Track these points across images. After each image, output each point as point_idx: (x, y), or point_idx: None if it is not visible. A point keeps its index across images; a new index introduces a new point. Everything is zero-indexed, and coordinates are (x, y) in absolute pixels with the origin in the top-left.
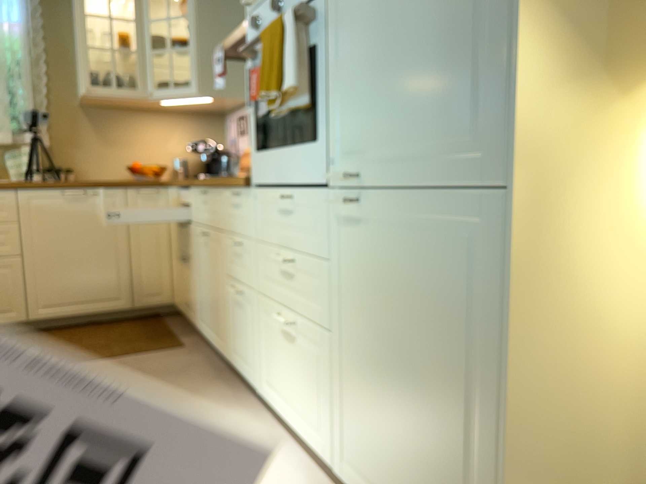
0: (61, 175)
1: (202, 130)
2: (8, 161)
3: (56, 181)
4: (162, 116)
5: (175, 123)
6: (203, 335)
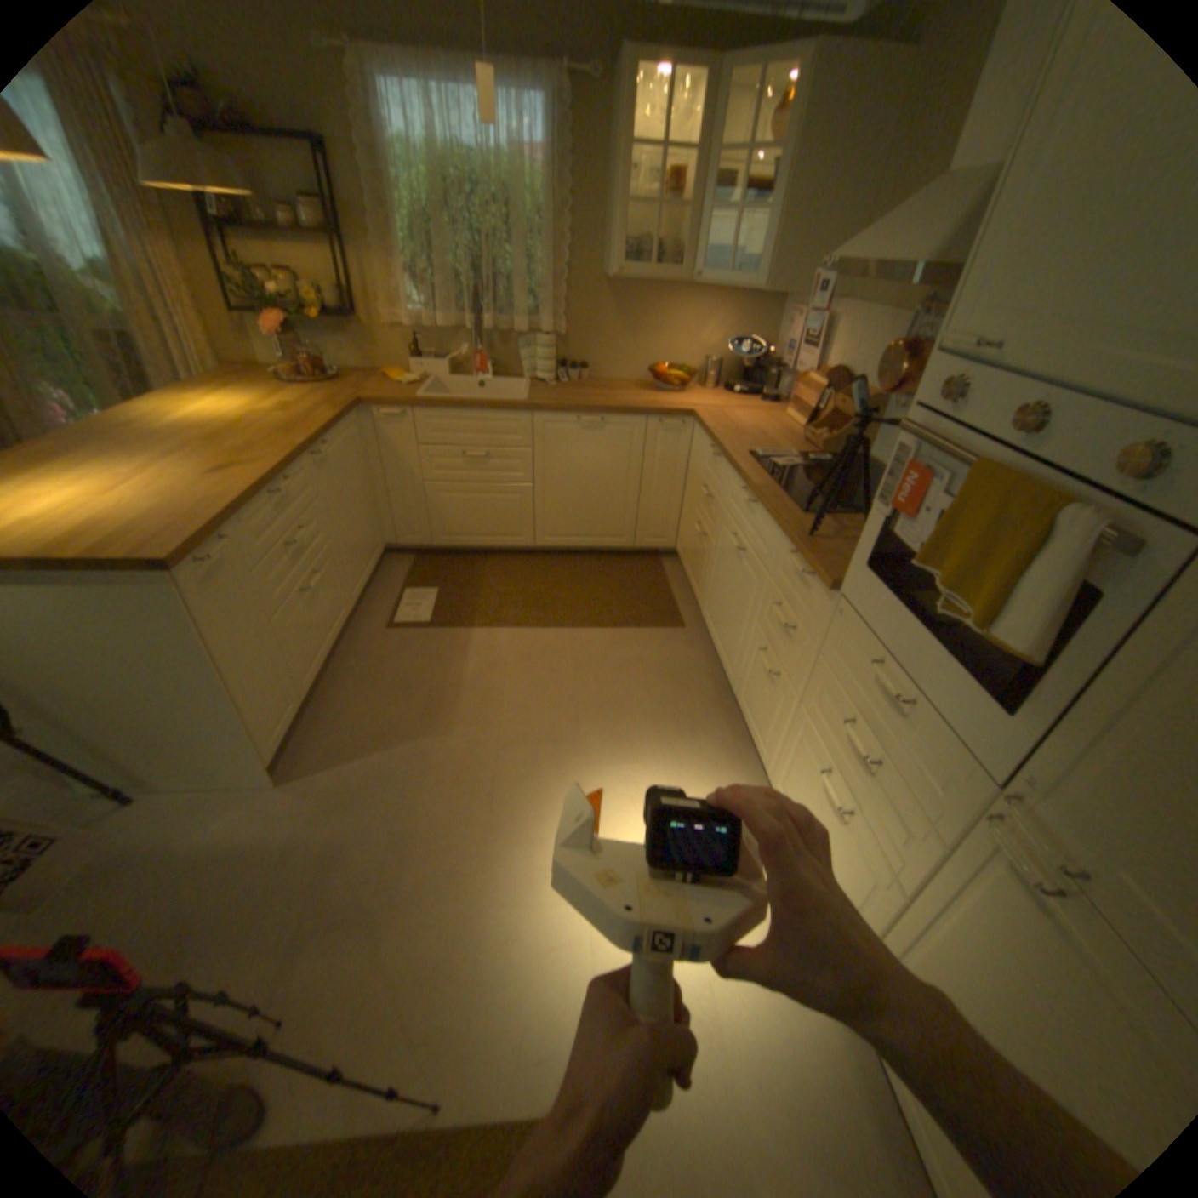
0: (575, 374)
1: (750, 315)
2: (523, 352)
3: (573, 401)
4: (702, 293)
5: (718, 304)
6: (707, 631)
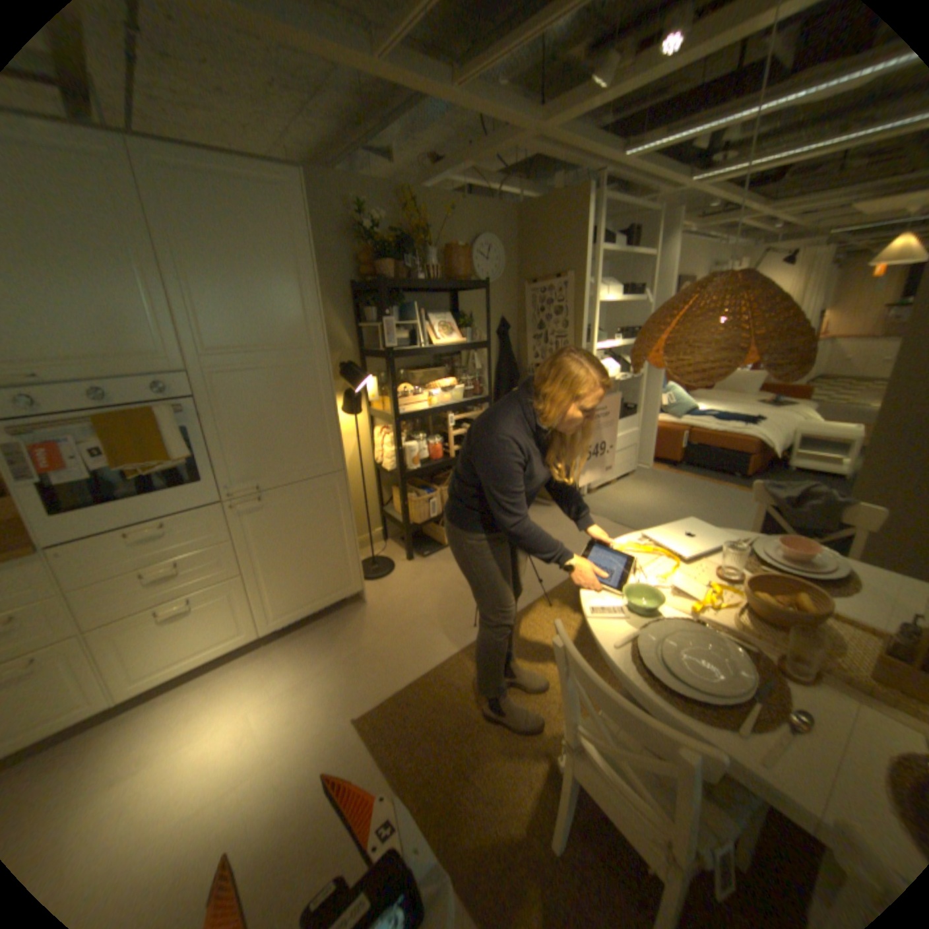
0: None
1: None
2: None
3: None
4: None
5: None
6: None
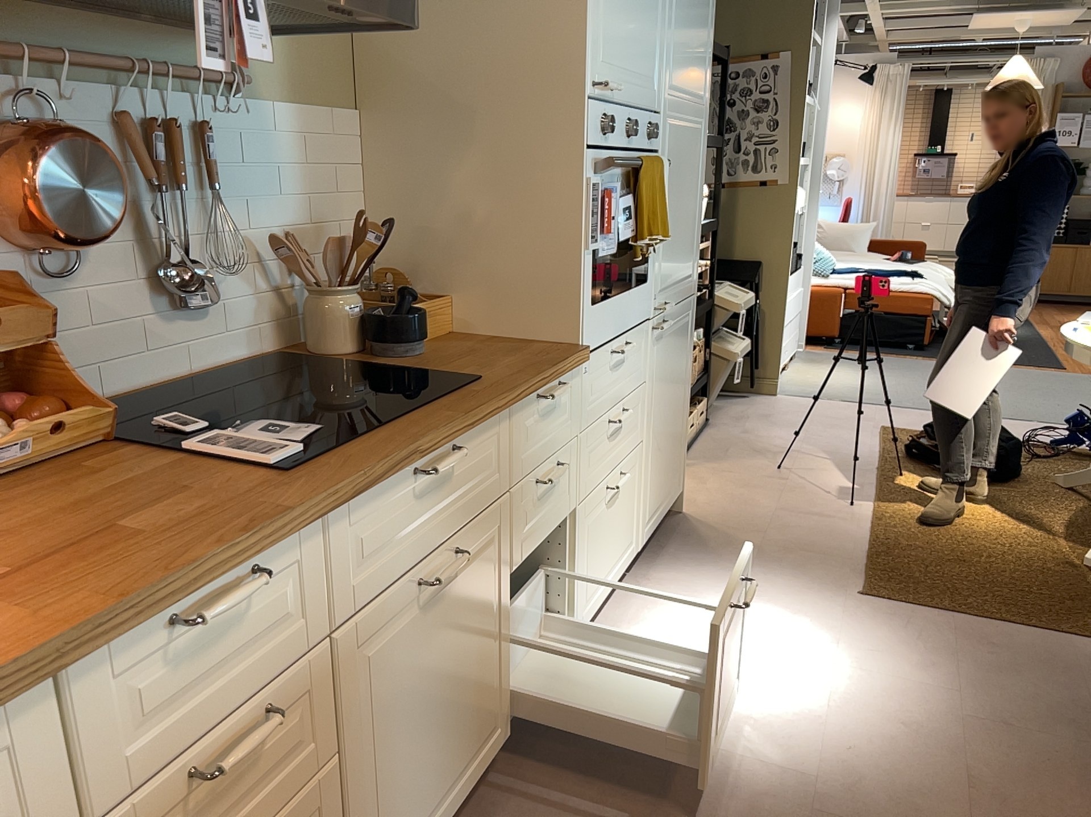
0: None
1: None
2: None
3: None
4: None
5: None
6: None
